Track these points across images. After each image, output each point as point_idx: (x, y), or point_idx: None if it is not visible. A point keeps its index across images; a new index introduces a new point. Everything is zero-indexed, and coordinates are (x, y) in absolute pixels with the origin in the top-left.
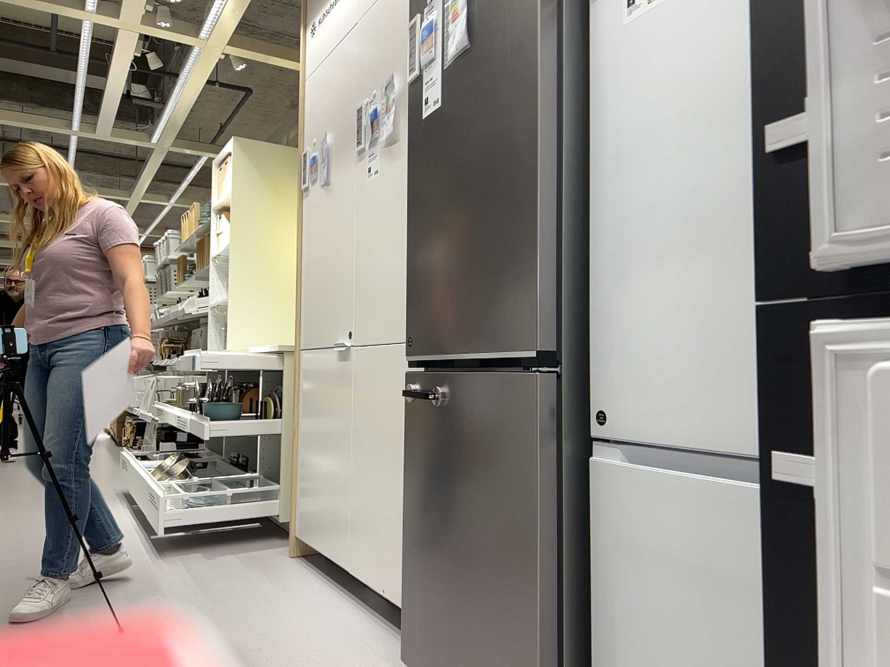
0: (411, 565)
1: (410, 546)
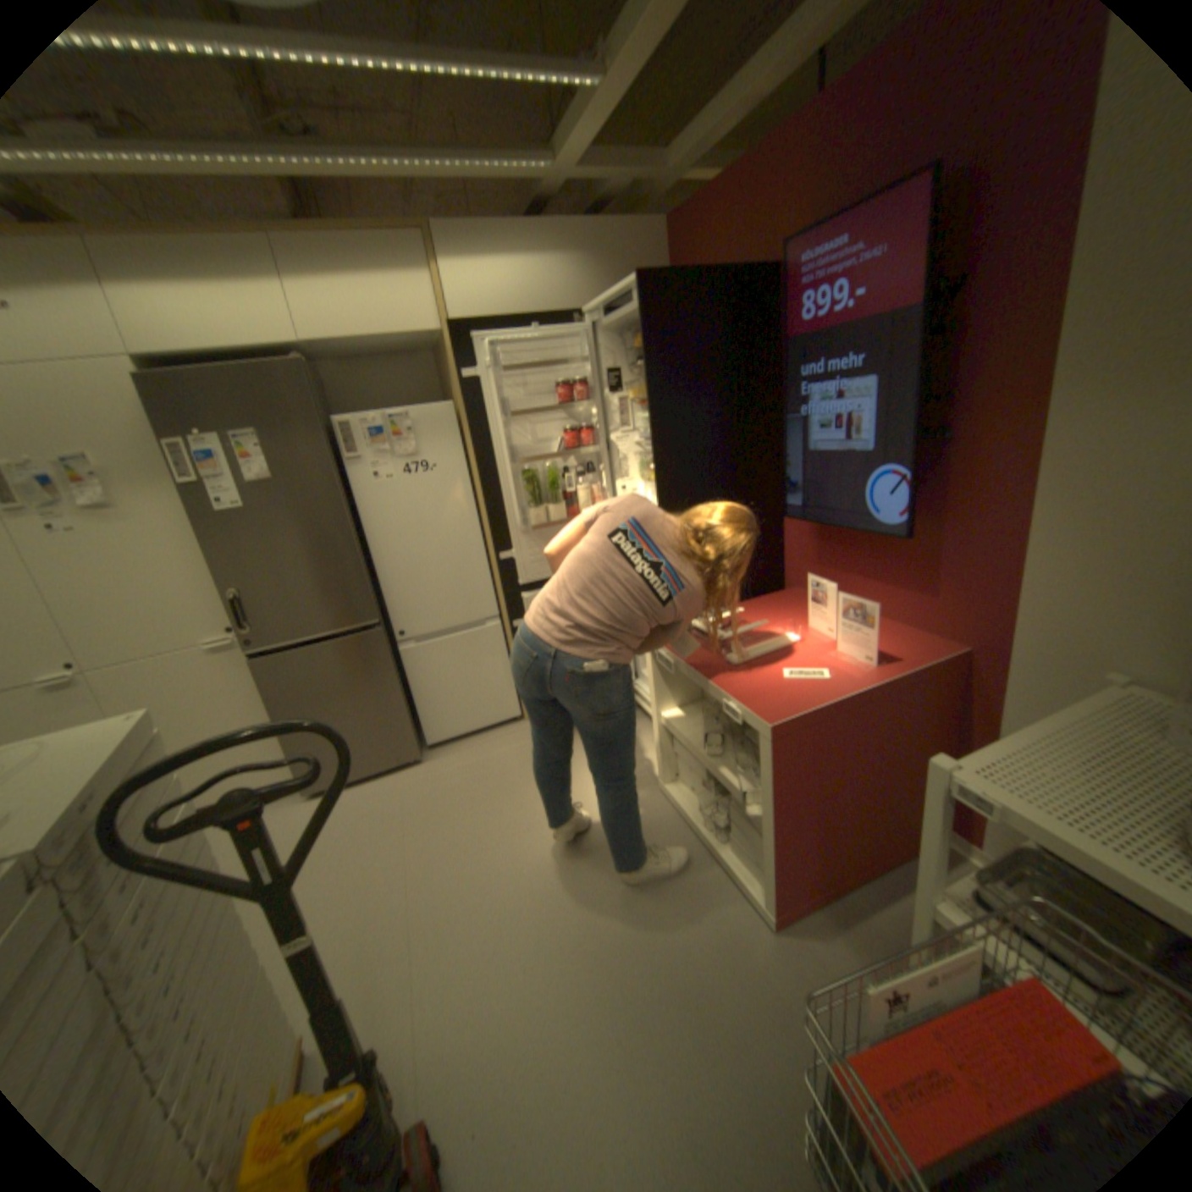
0: (289, 750)
1: (286, 742)
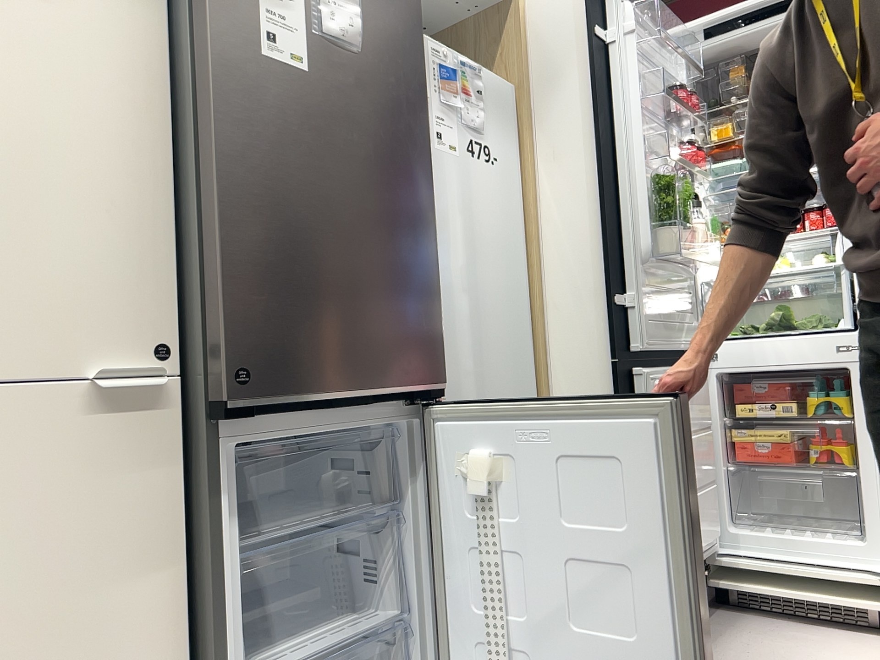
0: None
1: None
